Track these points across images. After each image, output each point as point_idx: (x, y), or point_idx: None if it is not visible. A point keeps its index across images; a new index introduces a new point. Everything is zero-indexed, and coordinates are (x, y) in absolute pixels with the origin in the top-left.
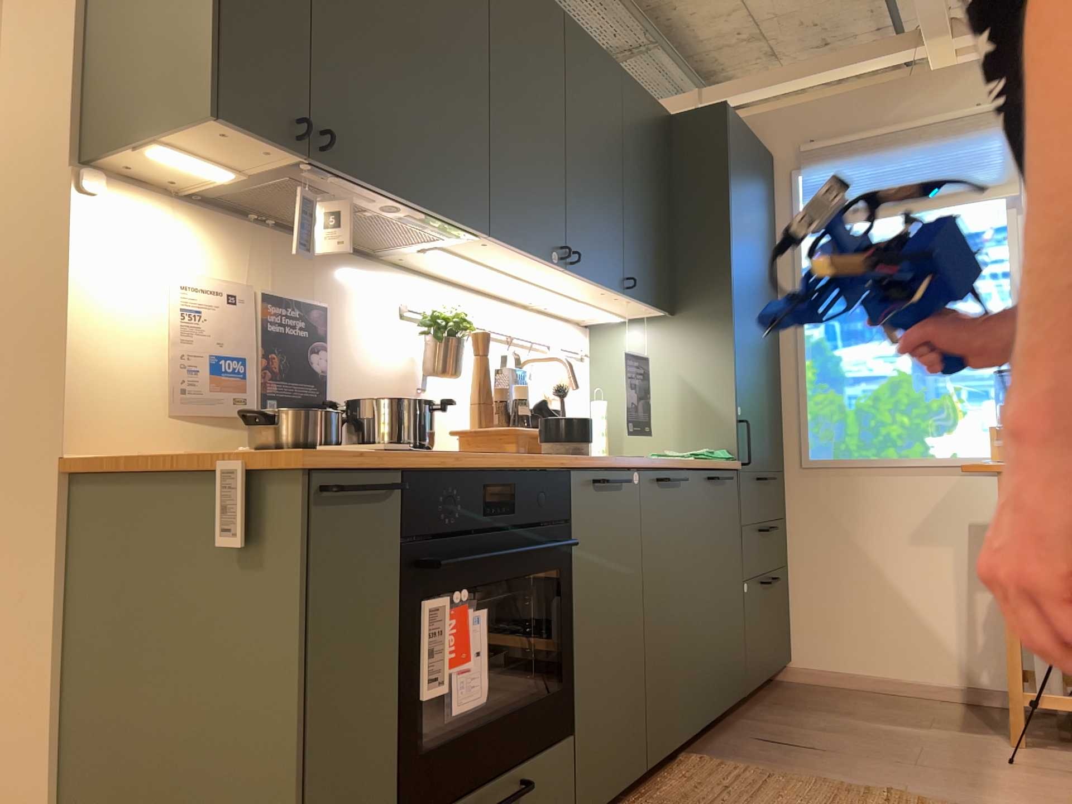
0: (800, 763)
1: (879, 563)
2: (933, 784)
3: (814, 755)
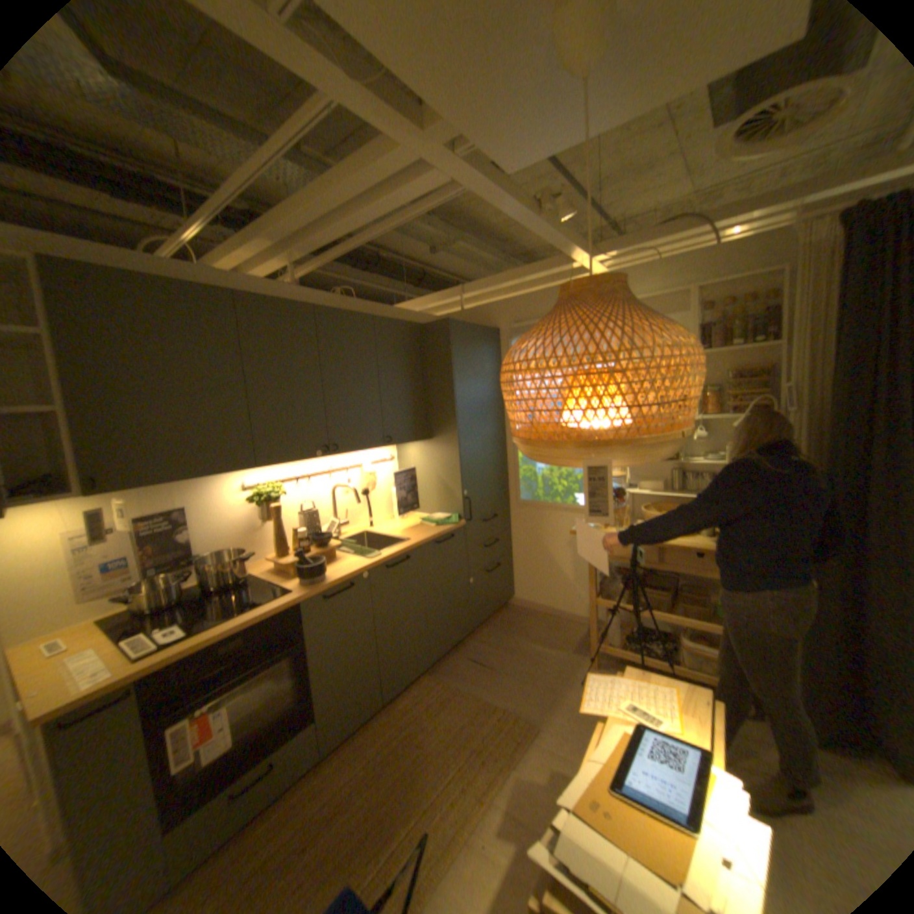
0: (476, 684)
1: (553, 556)
2: (532, 704)
3: (488, 676)
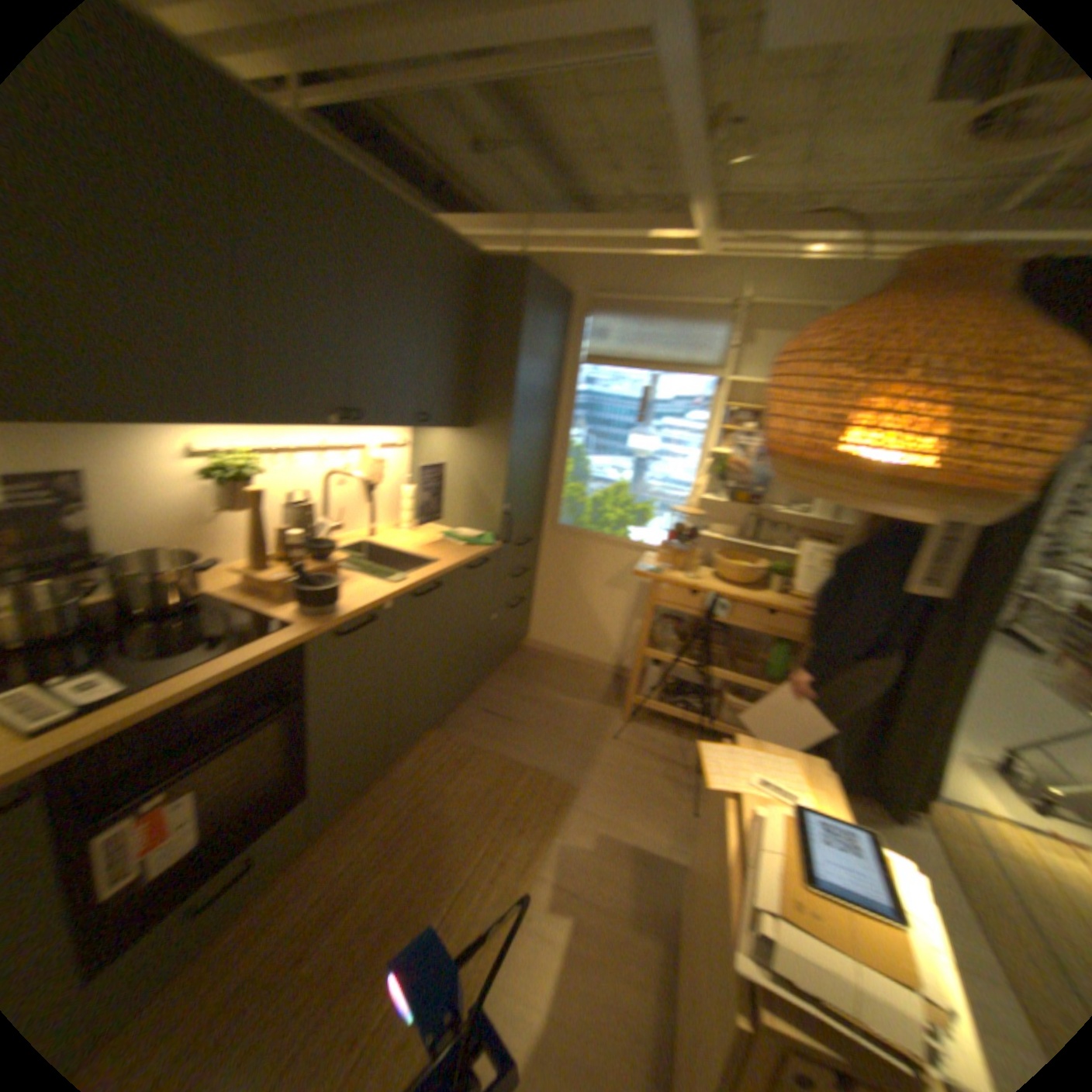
0: (497, 738)
1: (587, 594)
2: (565, 761)
3: (509, 729)
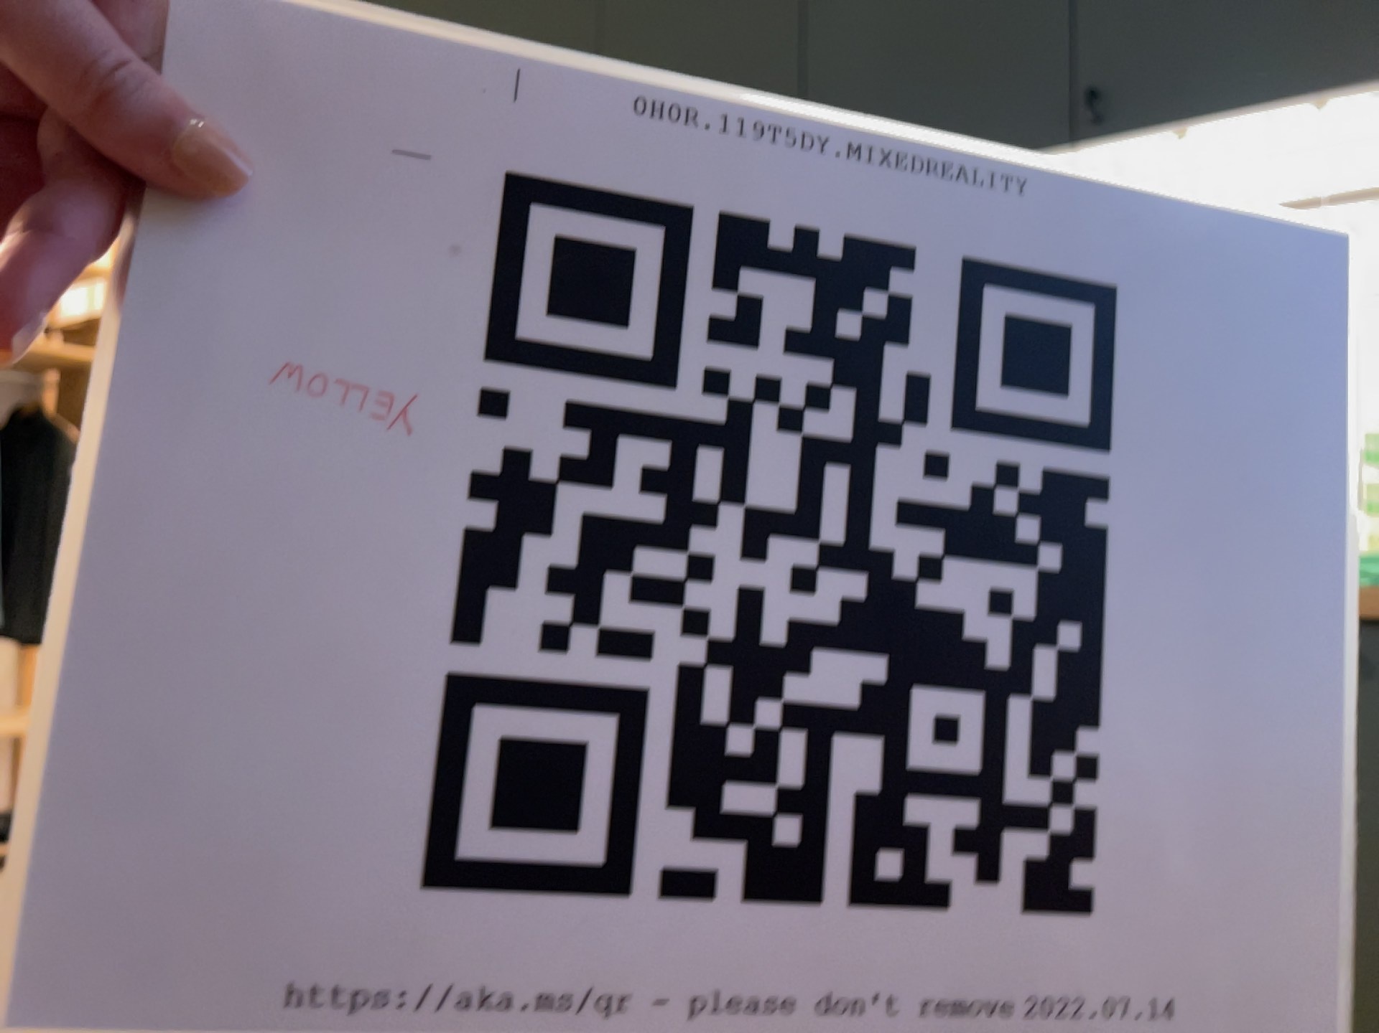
0: None
1: None
2: None
3: None
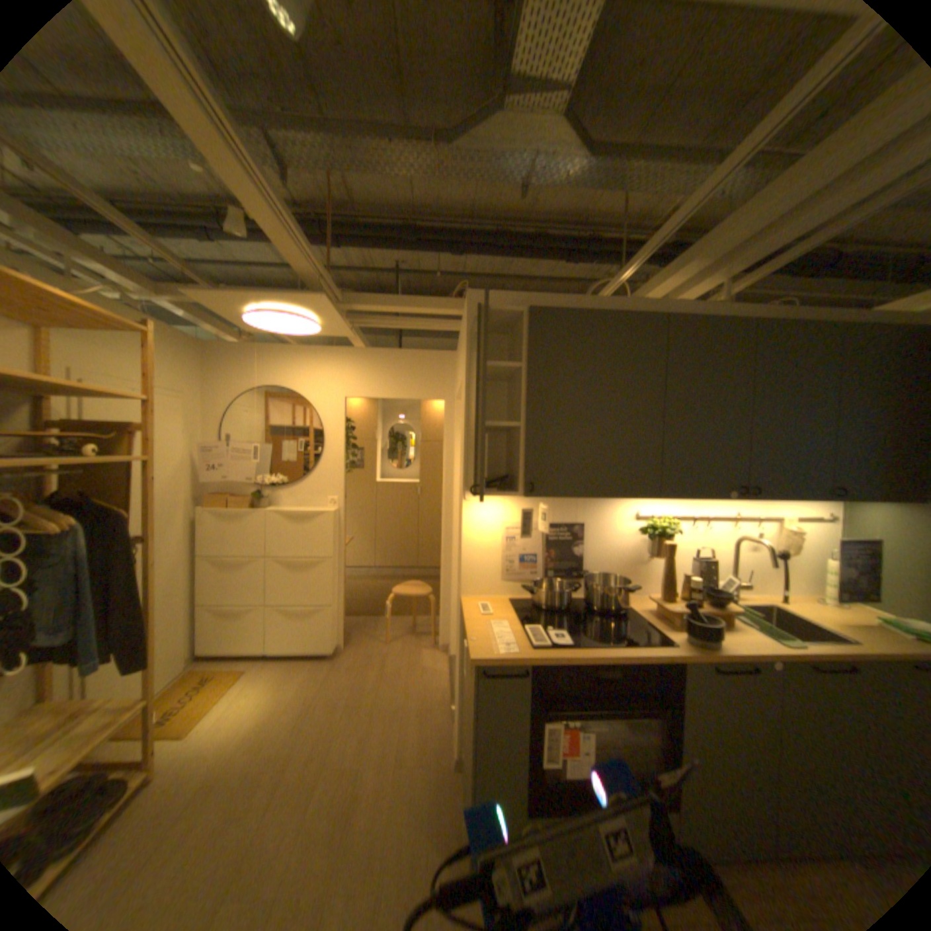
0: None
1: None
2: None
3: None
